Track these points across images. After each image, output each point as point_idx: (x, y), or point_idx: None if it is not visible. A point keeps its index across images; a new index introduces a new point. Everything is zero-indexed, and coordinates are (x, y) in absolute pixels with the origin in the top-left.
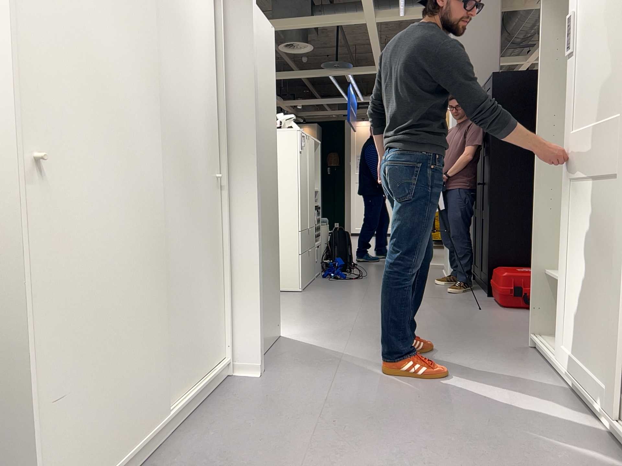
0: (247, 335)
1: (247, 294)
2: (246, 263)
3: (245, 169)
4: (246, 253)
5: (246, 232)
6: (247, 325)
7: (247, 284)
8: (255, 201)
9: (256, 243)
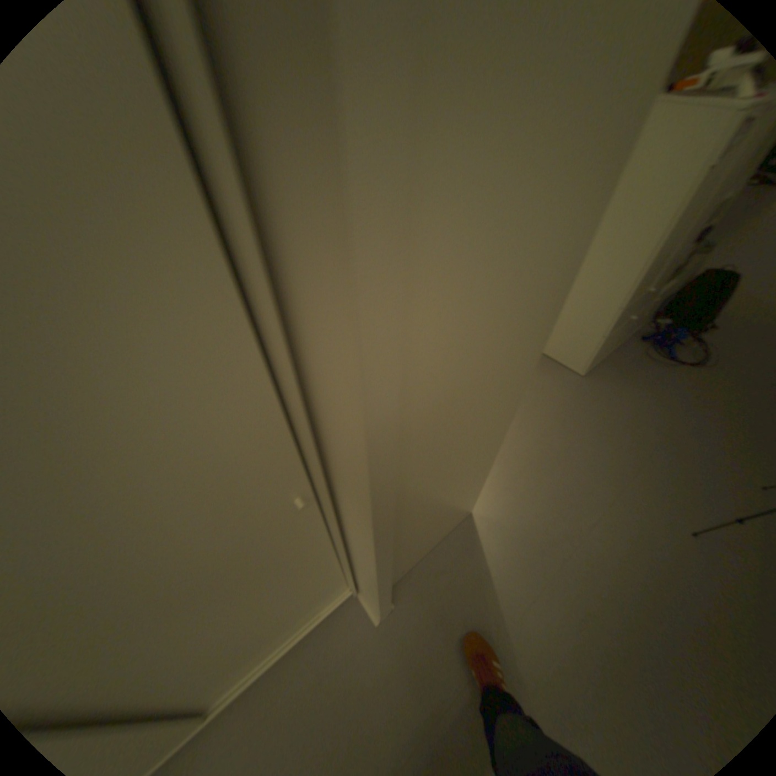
0: (364, 595)
1: (361, 580)
2: (358, 566)
3: (345, 496)
4: (357, 561)
5: (355, 549)
6: (363, 592)
7: (360, 576)
8: (363, 544)
9: (367, 571)
